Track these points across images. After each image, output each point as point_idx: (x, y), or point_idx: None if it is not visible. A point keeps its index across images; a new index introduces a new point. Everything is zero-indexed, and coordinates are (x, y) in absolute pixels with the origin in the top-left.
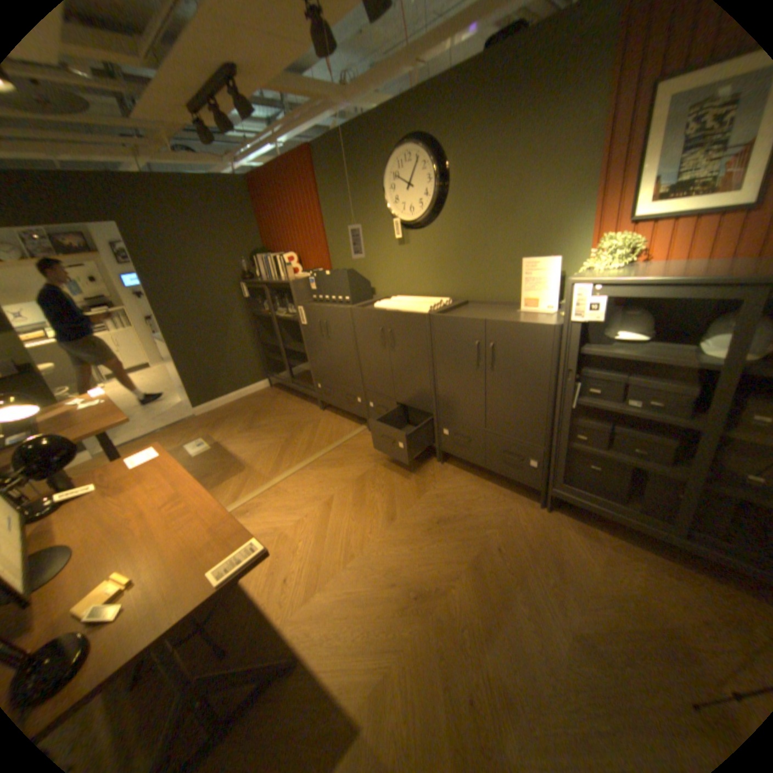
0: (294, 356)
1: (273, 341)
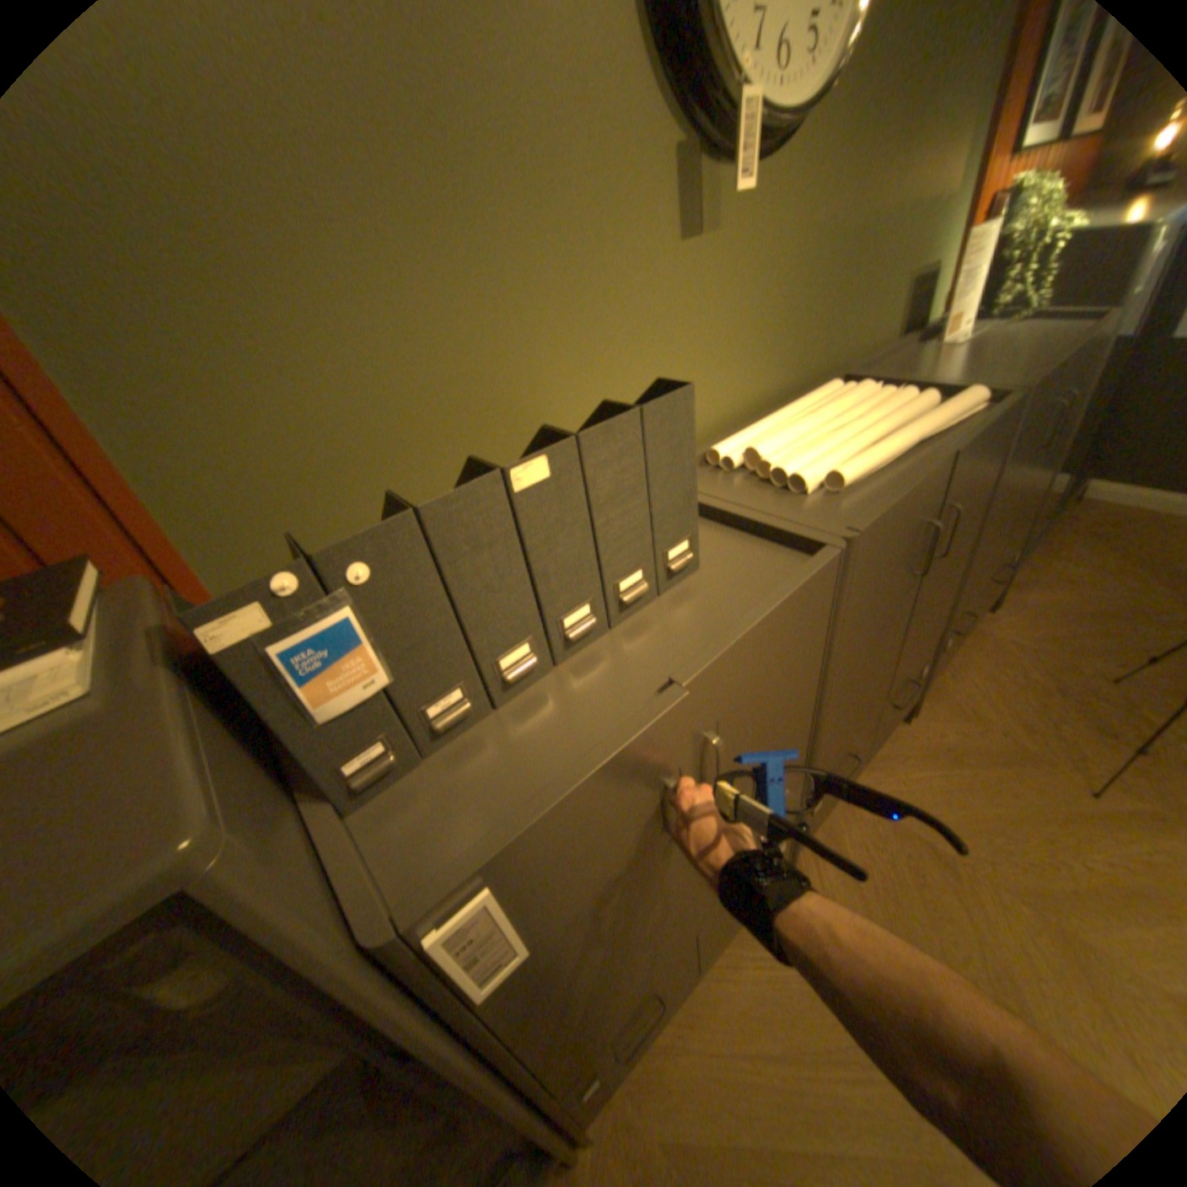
0: None
1: None
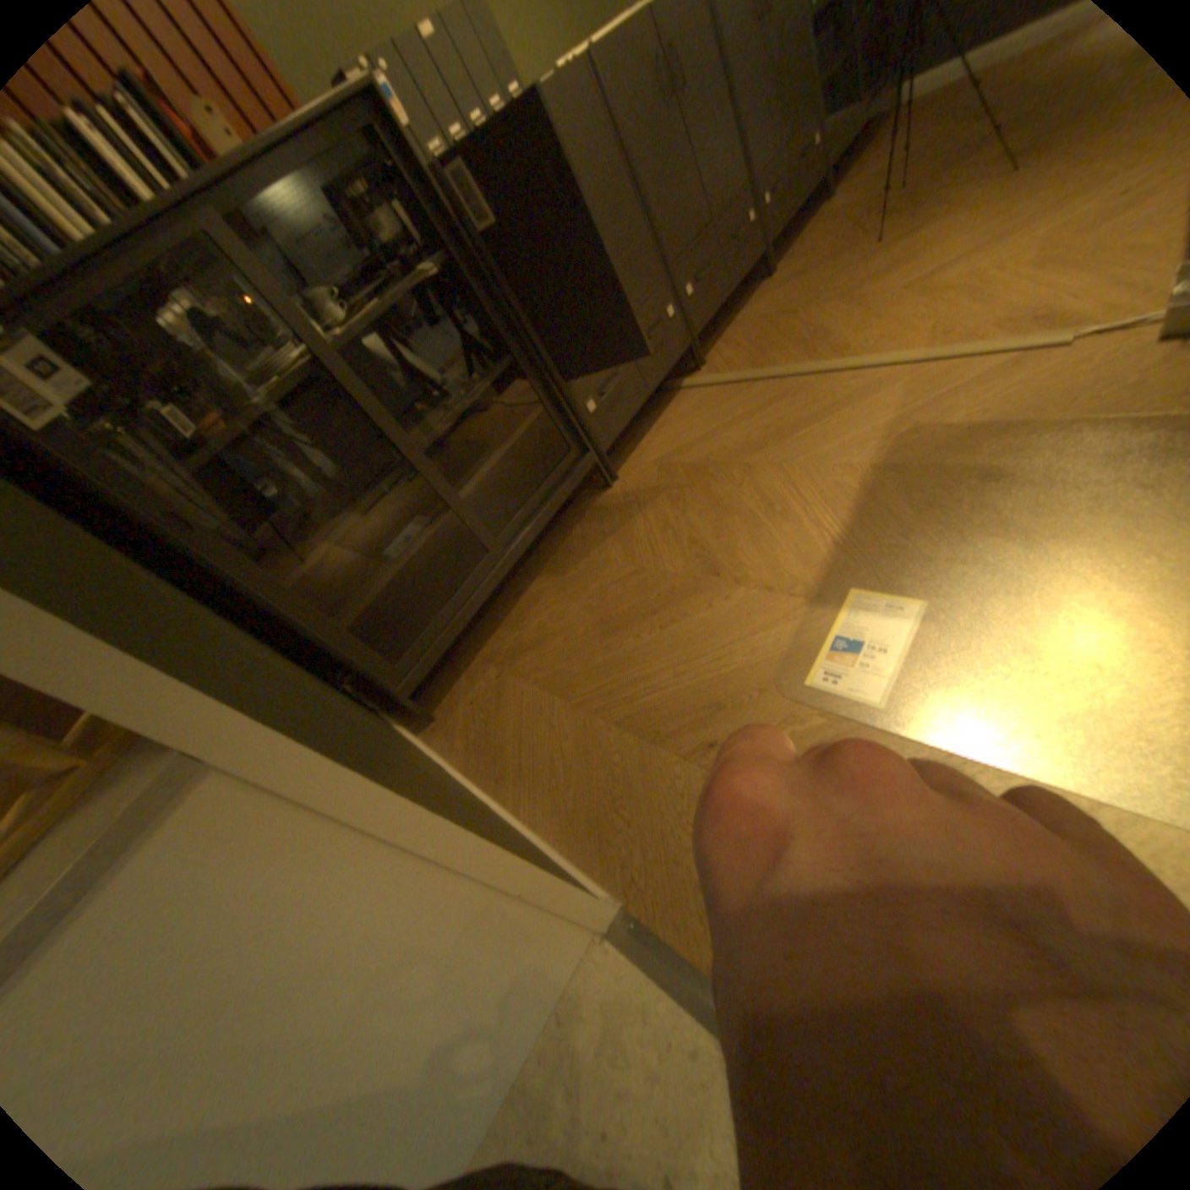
0: (412, 517)
1: (331, 530)
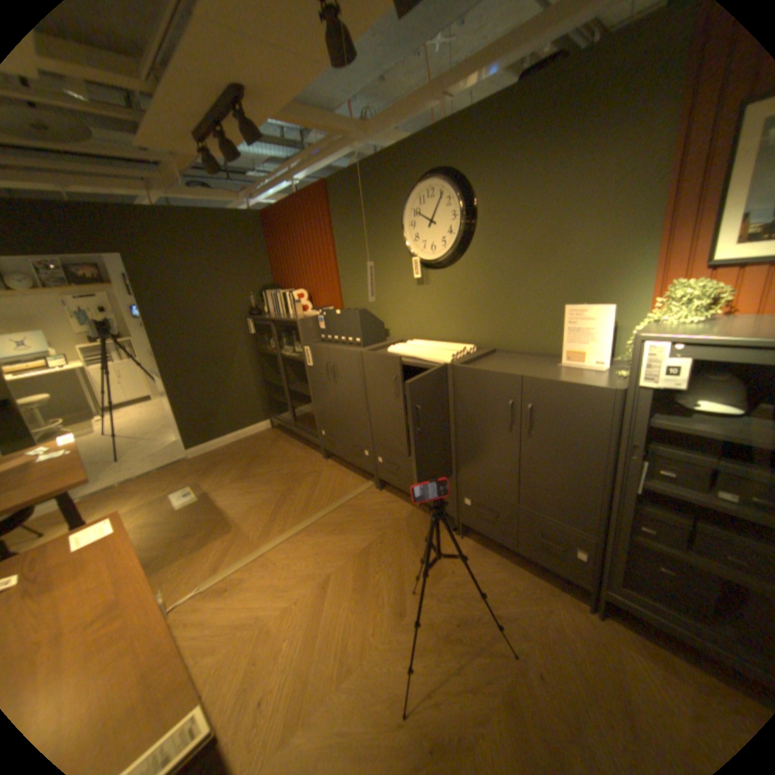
0: (300, 397)
1: (278, 381)
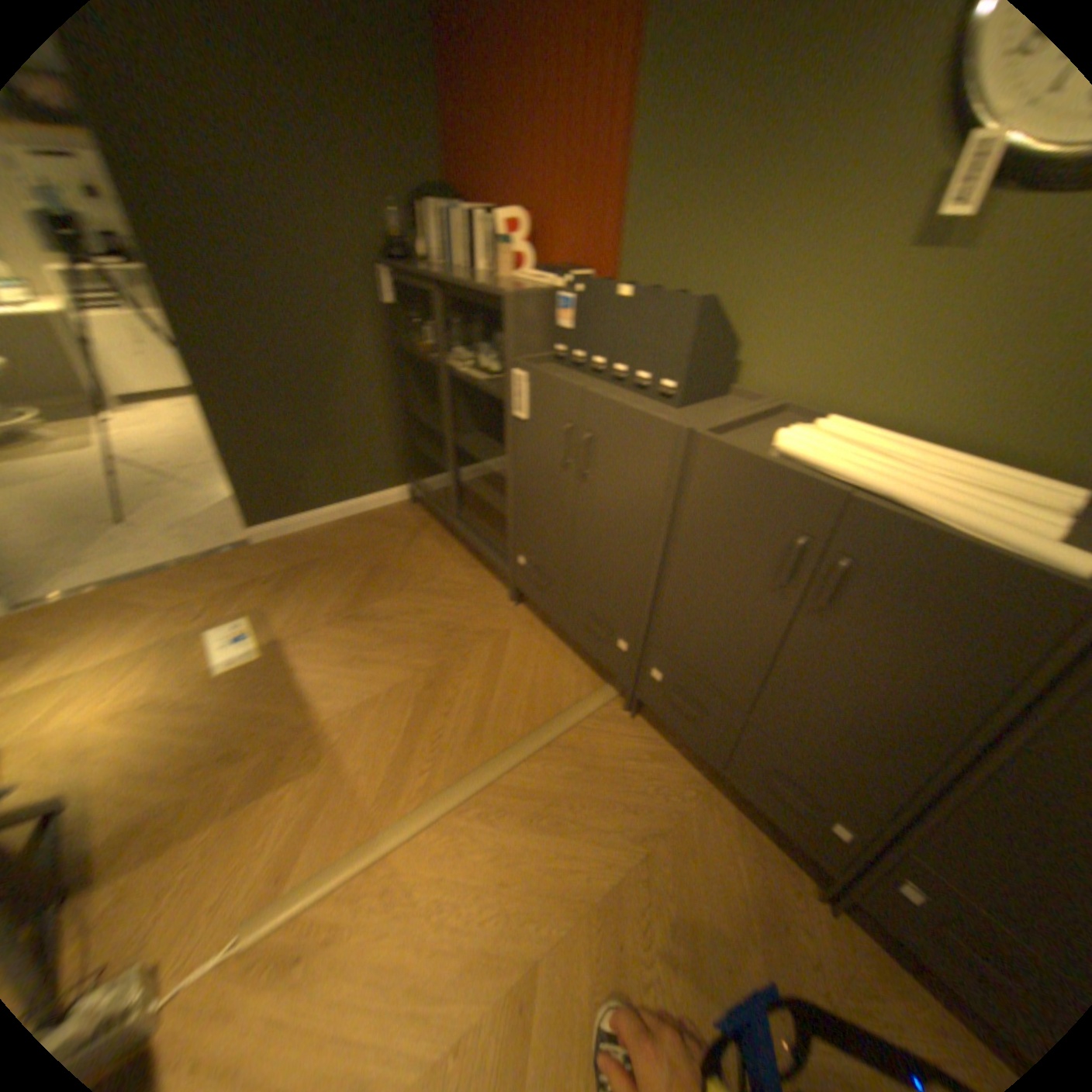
0: (471, 461)
1: (432, 418)
